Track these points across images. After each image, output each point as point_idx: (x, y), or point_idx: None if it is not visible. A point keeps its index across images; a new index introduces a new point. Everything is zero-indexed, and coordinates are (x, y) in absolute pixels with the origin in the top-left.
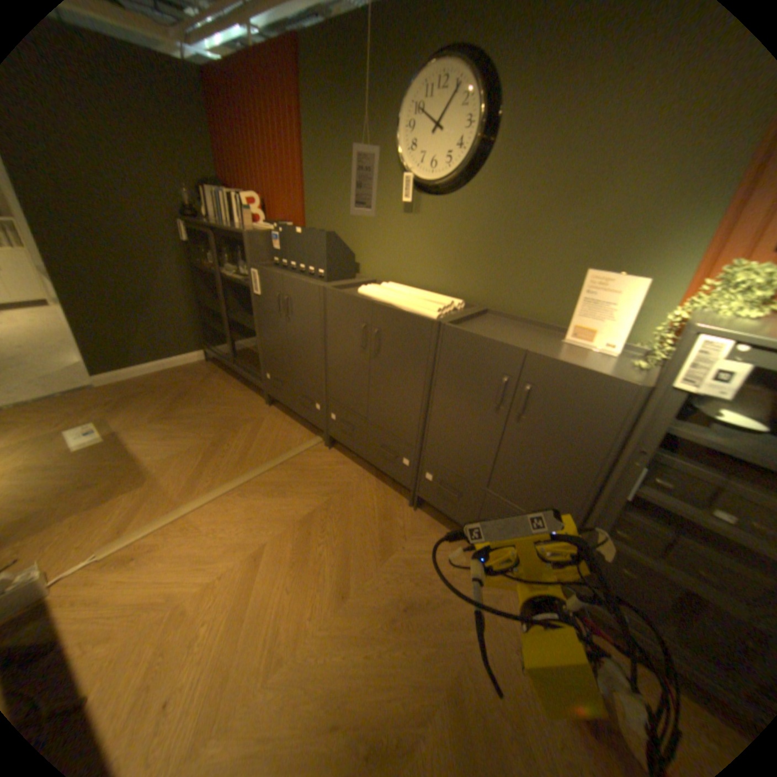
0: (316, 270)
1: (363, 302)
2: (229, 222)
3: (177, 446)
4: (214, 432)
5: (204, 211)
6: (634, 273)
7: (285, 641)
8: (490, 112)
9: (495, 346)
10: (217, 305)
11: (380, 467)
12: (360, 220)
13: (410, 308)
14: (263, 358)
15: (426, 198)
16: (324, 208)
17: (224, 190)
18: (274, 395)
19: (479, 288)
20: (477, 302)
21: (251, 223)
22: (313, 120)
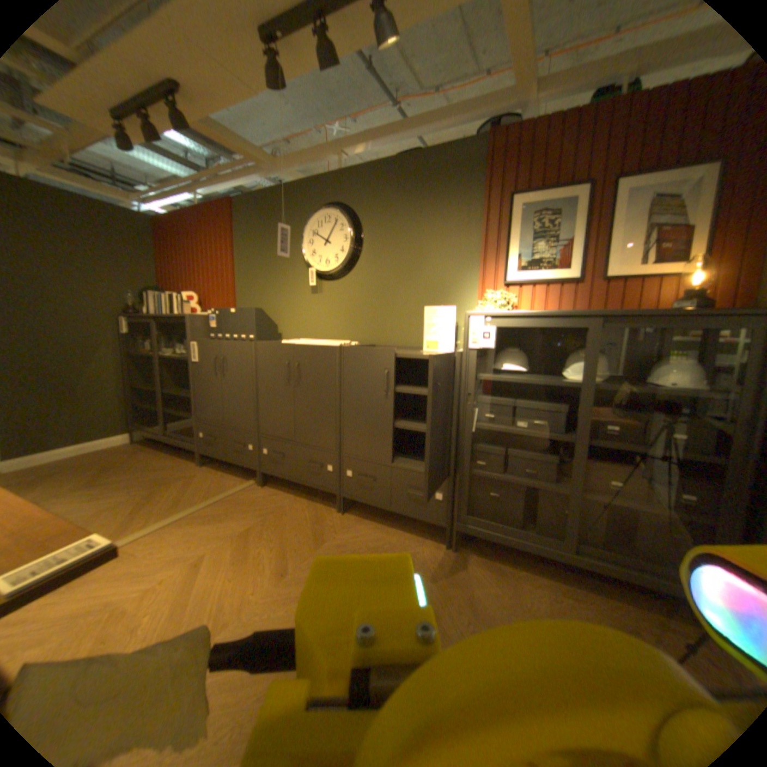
0: (247, 335)
1: (285, 345)
2: (169, 314)
3: (105, 502)
4: (144, 488)
5: (144, 310)
6: (449, 306)
7: (230, 609)
8: (356, 231)
9: (376, 350)
10: (149, 385)
11: (310, 482)
12: (280, 302)
13: (320, 343)
14: (197, 417)
15: (325, 282)
16: (252, 297)
17: (165, 292)
18: (206, 451)
19: (367, 332)
20: (368, 342)
21: (189, 312)
22: (242, 243)
